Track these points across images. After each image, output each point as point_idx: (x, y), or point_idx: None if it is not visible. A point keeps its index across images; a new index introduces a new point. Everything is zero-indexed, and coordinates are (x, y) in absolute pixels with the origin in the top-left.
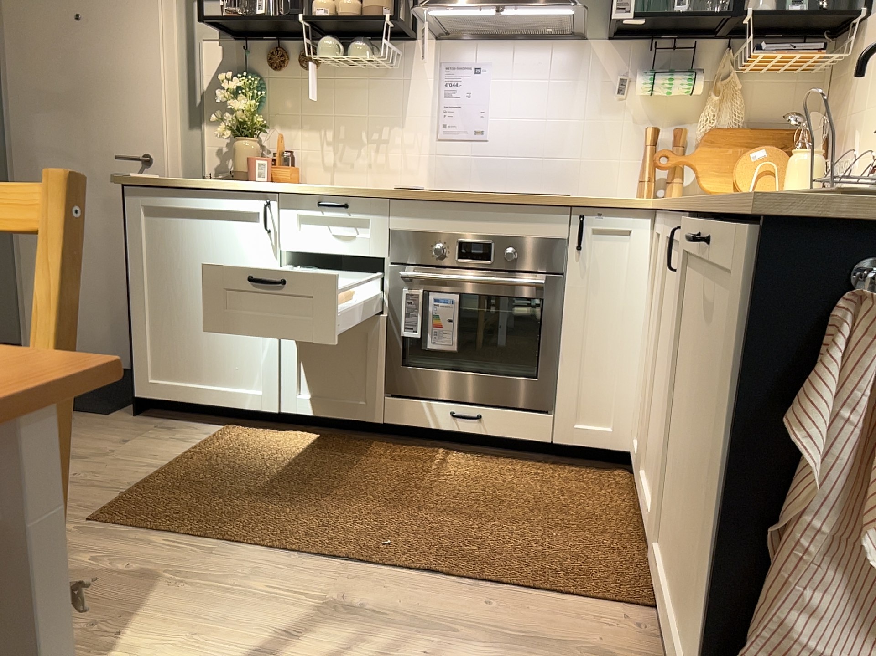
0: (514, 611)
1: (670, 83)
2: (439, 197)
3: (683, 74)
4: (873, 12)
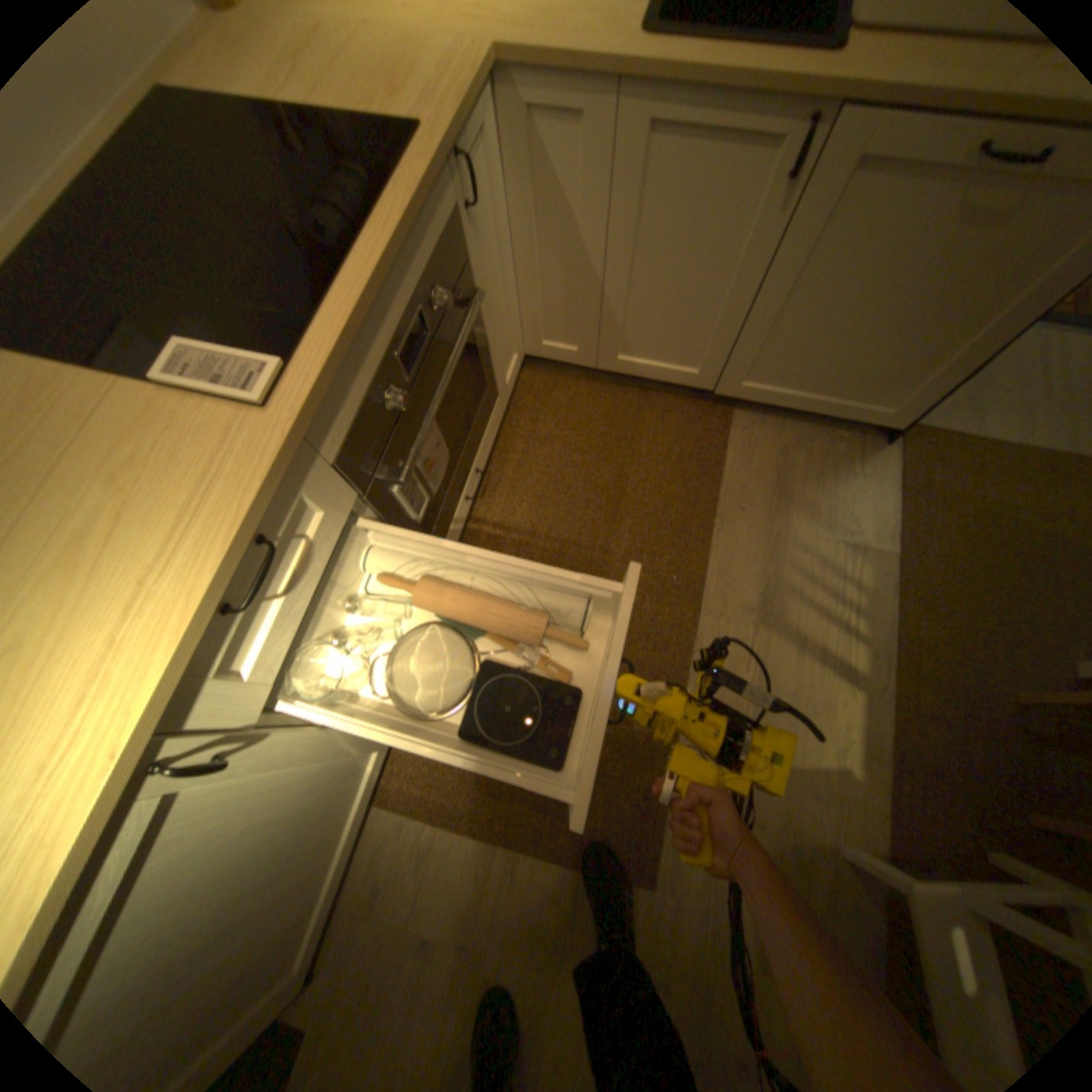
0: (746, 495)
1: None
2: (350, 327)
3: None
4: None
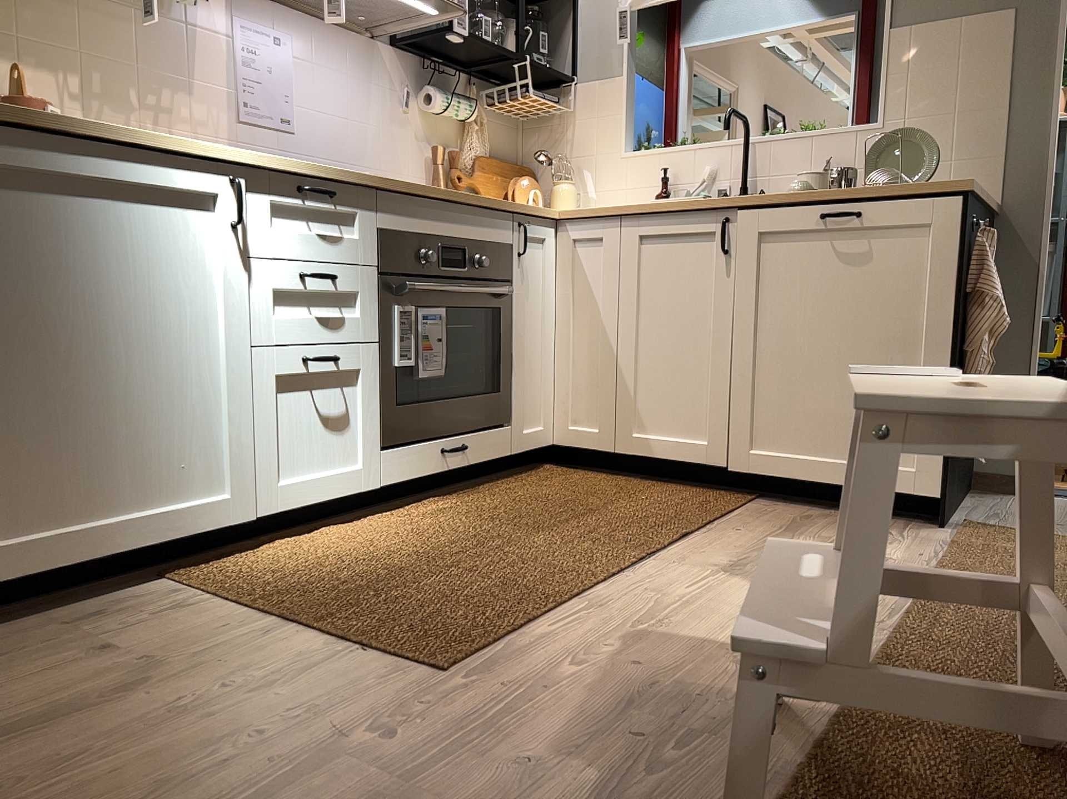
0: (746, 520)
1: (462, 107)
2: (425, 191)
3: (466, 100)
4: (581, 81)
